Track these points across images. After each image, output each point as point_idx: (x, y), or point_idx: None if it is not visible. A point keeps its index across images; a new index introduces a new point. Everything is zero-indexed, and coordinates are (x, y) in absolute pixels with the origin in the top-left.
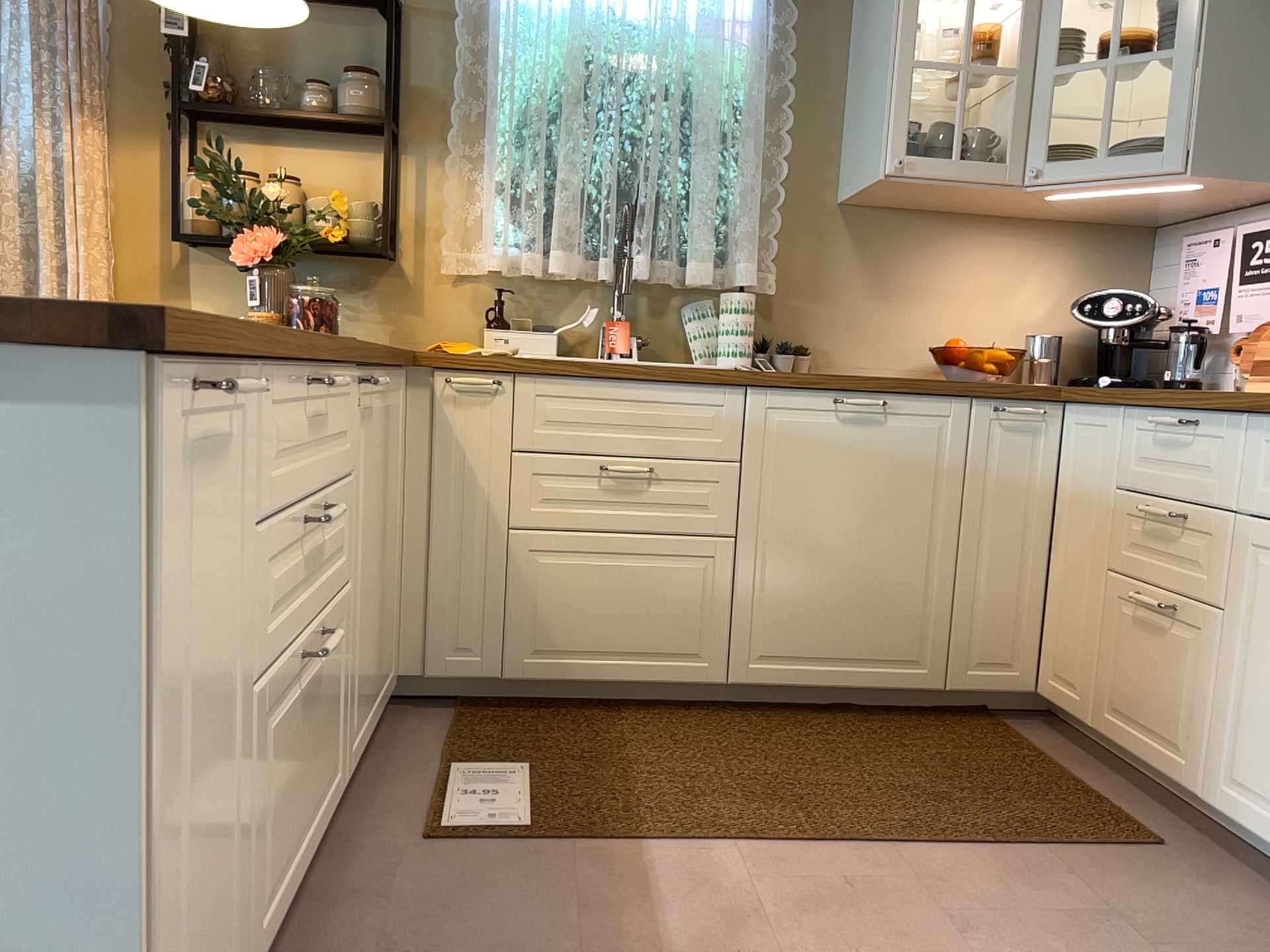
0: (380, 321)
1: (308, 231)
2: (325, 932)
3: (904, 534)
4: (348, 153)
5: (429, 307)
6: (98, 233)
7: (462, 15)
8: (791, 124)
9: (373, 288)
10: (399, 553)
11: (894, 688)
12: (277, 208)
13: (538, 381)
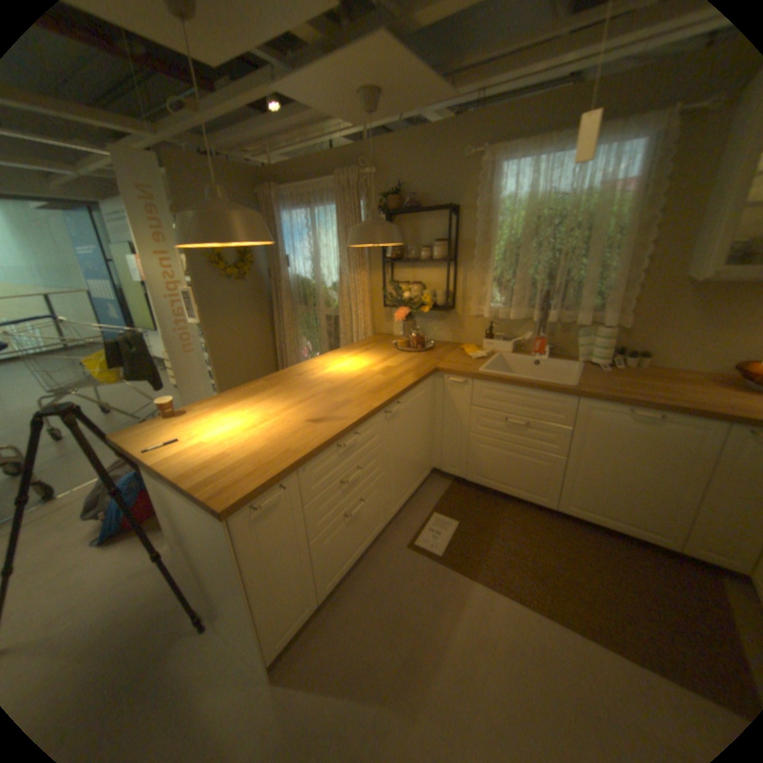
0: (447, 331)
1: (417, 306)
2: (364, 575)
3: (666, 479)
4: (437, 268)
5: (465, 327)
6: (363, 304)
7: (478, 207)
8: (654, 236)
9: (445, 319)
10: (432, 432)
11: (647, 541)
12: (407, 299)
13: (482, 382)
